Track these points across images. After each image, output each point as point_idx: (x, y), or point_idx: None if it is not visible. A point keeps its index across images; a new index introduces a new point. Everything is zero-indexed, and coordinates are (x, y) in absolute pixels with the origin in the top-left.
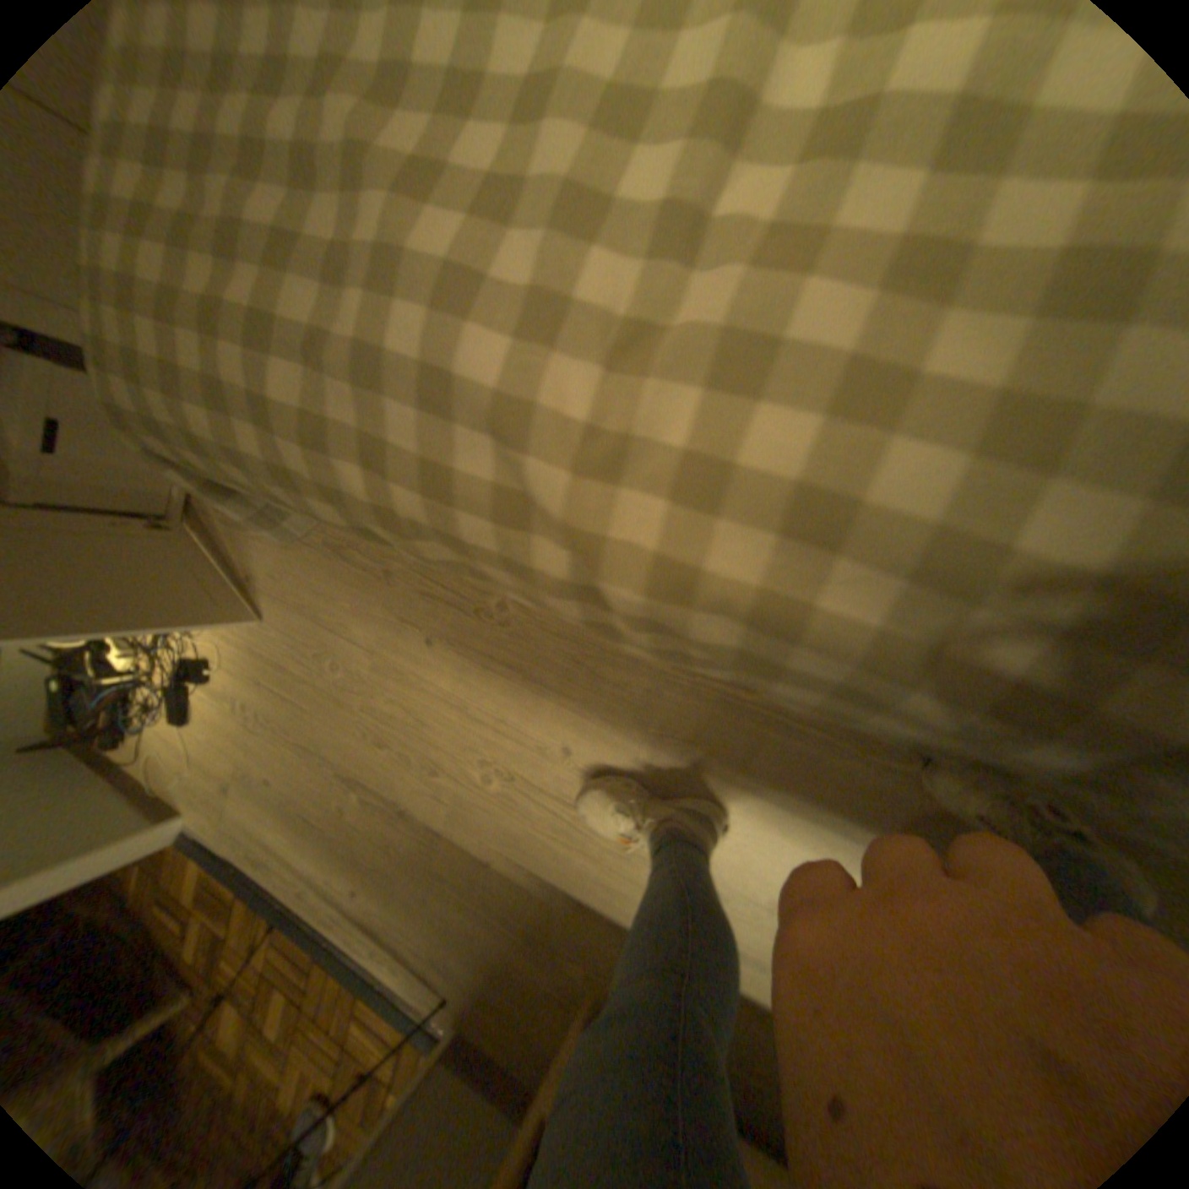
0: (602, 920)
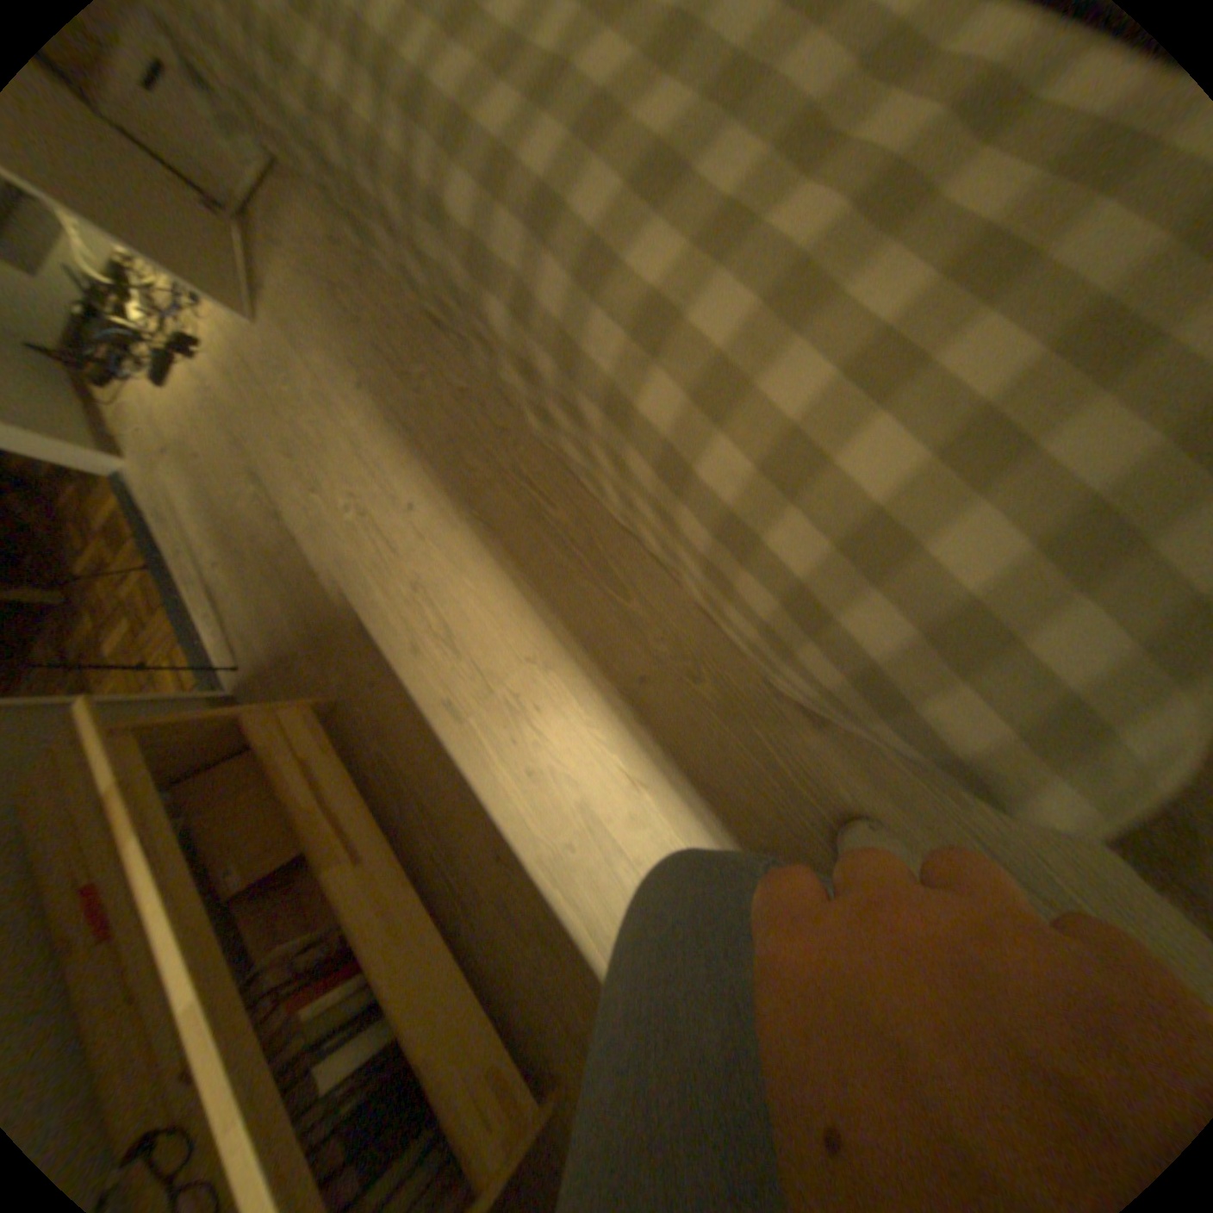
0: (368, 645)
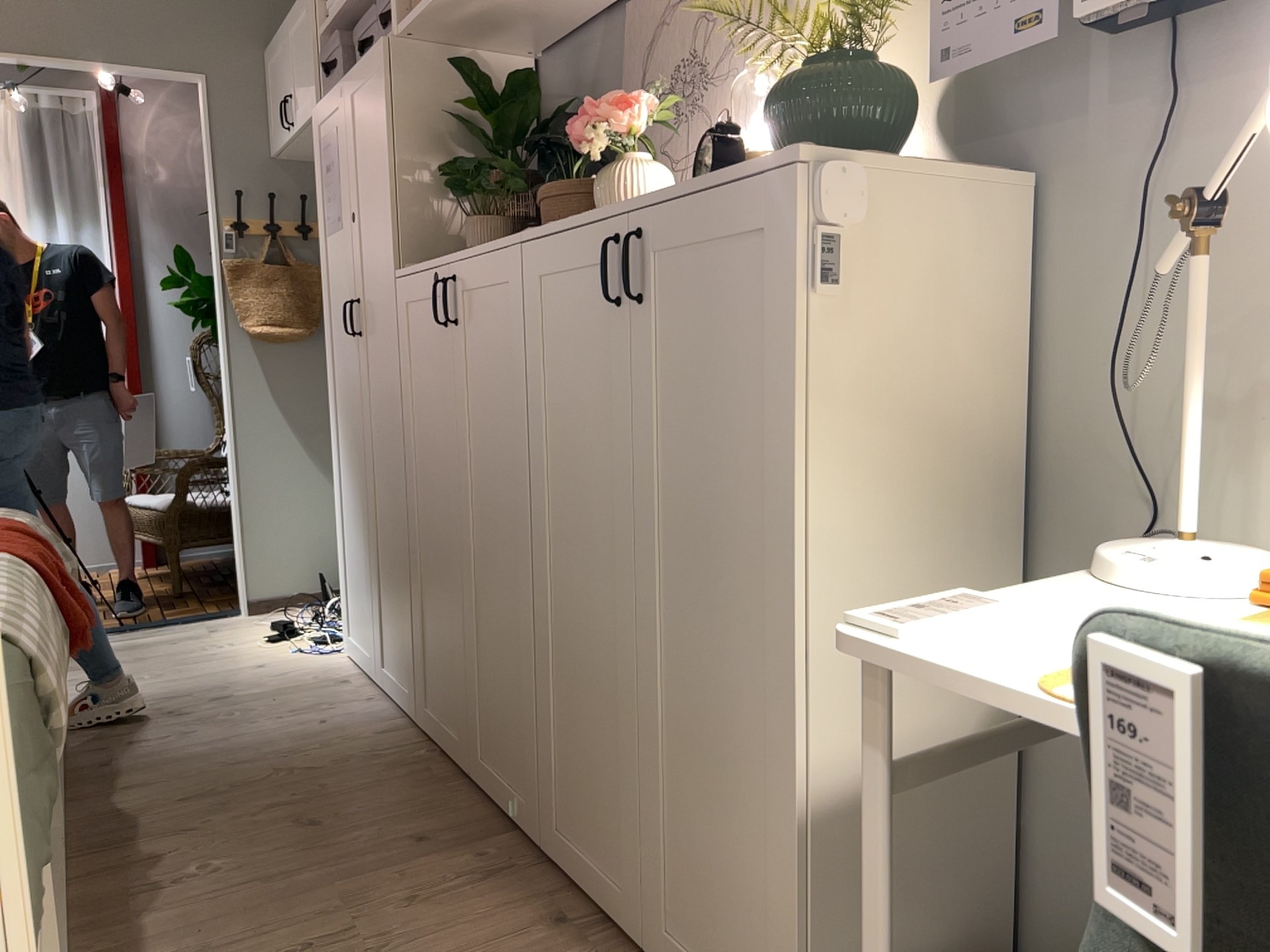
0: None
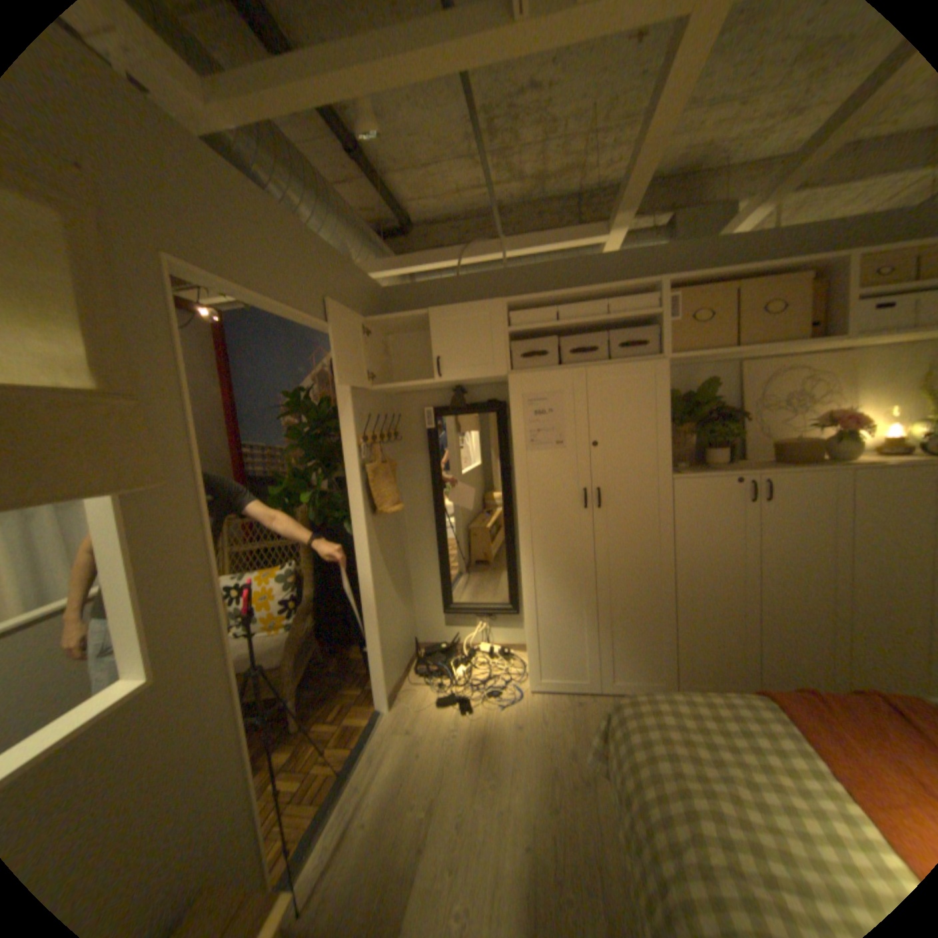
0: None
